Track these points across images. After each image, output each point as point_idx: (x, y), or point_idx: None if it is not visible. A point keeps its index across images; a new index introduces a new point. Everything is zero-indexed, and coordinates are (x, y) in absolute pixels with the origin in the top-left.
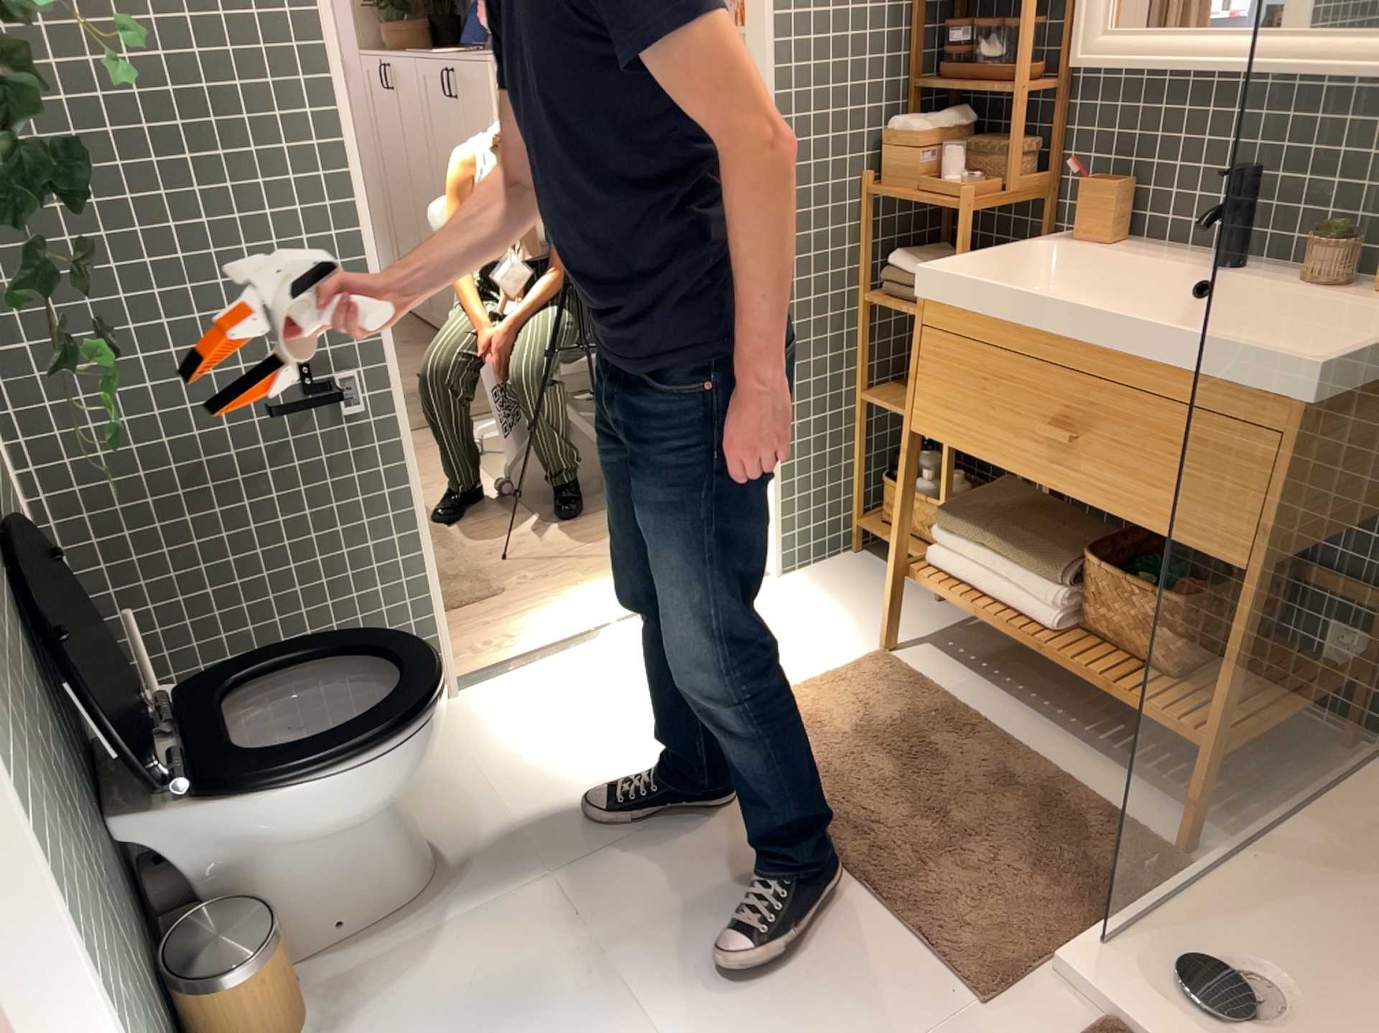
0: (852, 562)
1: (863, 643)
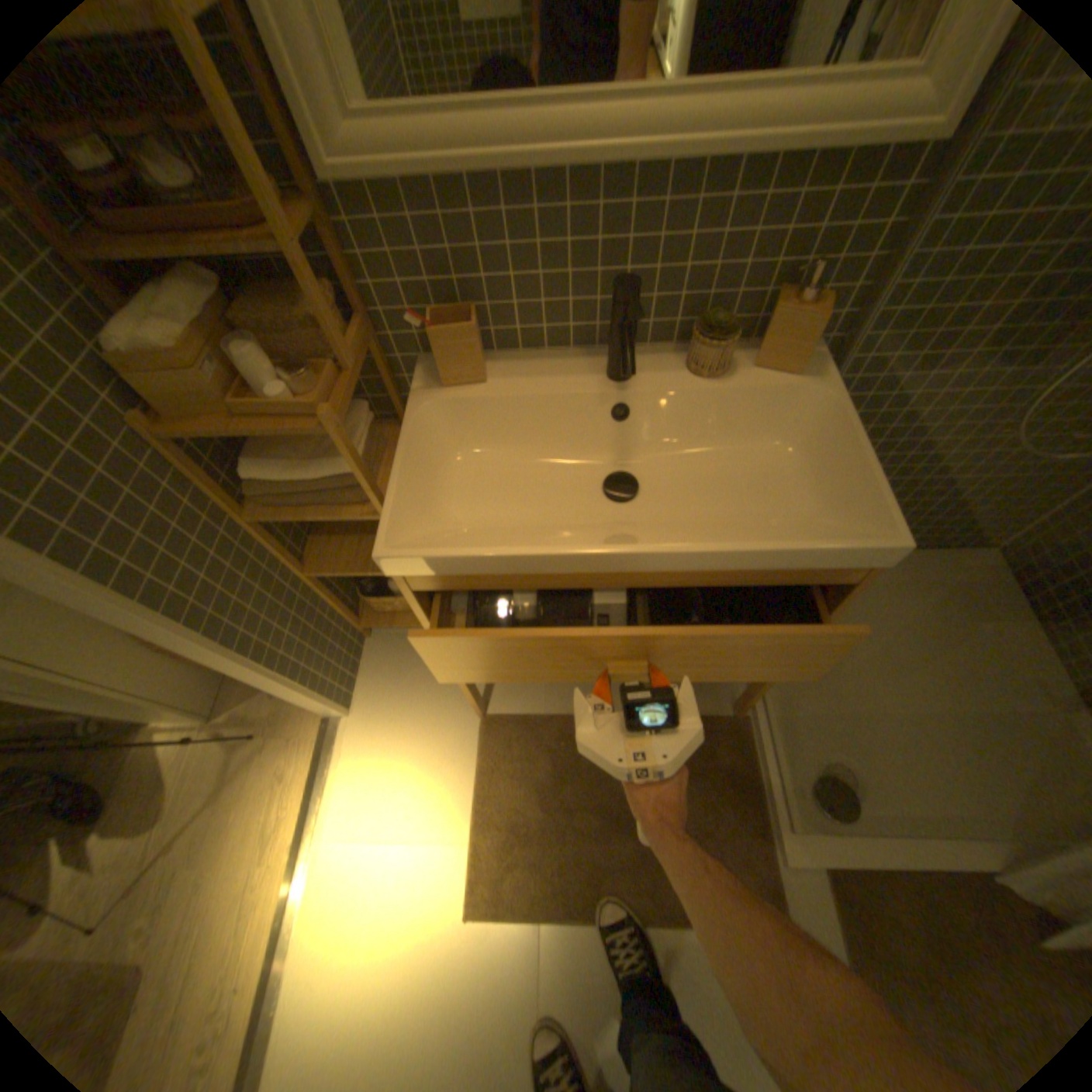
0: (377, 649)
1: (468, 727)
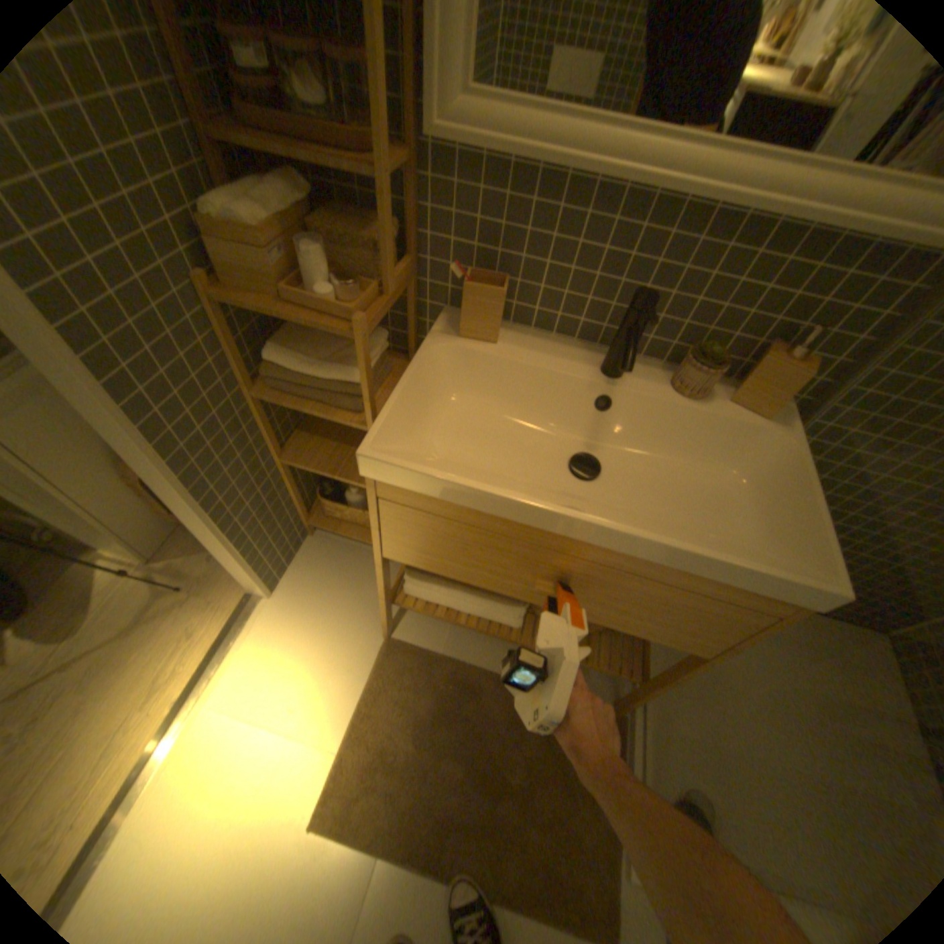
0: (315, 549)
1: (372, 644)
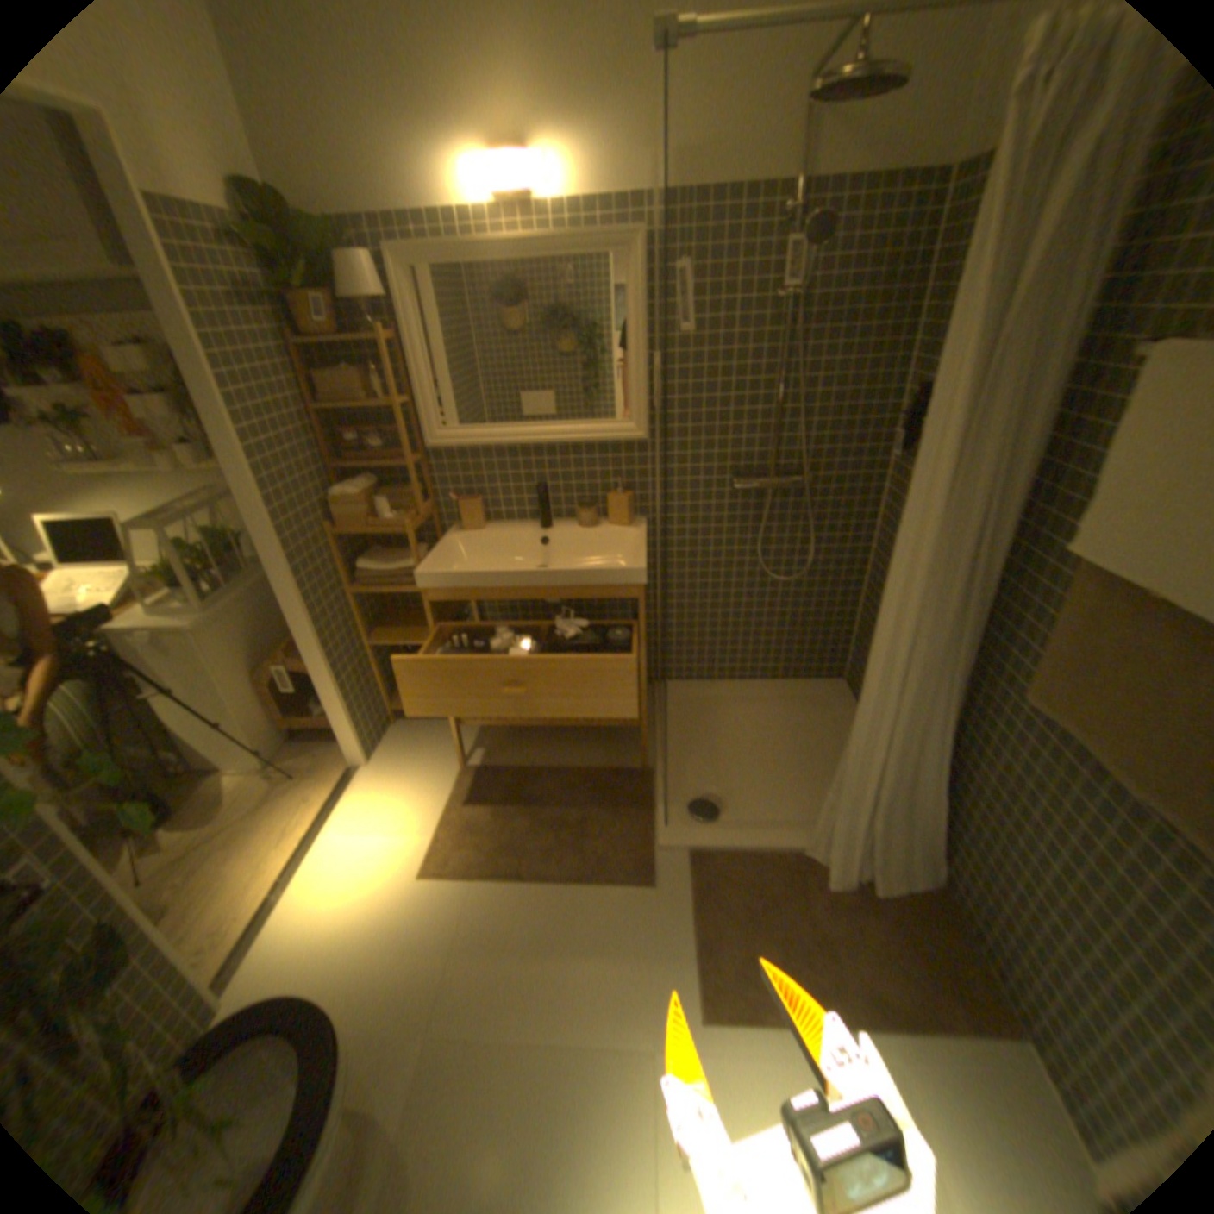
0: (398, 732)
1: (451, 772)
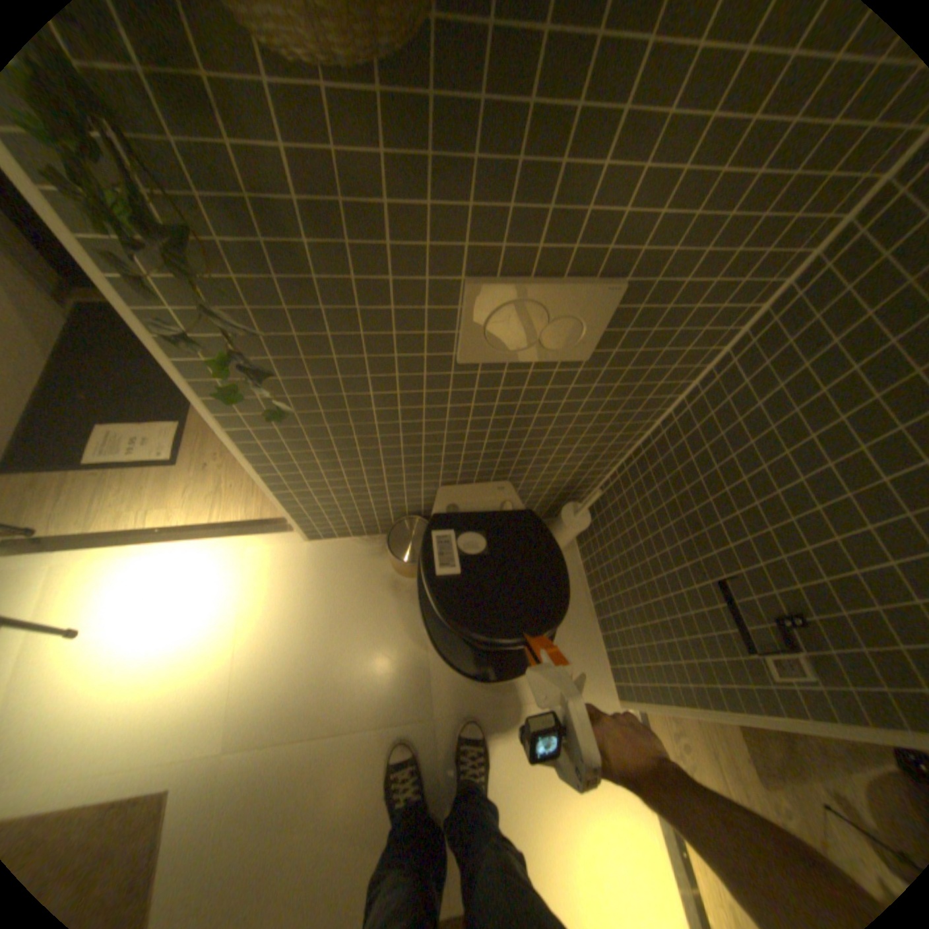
0: None
1: None
